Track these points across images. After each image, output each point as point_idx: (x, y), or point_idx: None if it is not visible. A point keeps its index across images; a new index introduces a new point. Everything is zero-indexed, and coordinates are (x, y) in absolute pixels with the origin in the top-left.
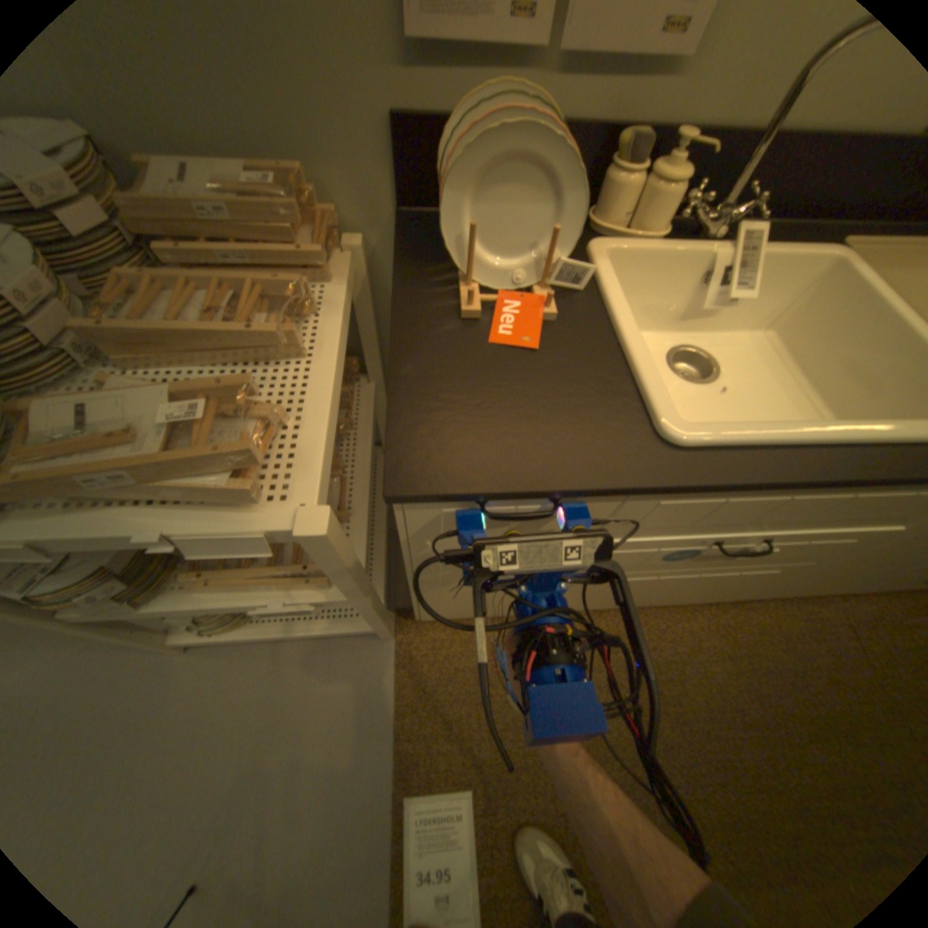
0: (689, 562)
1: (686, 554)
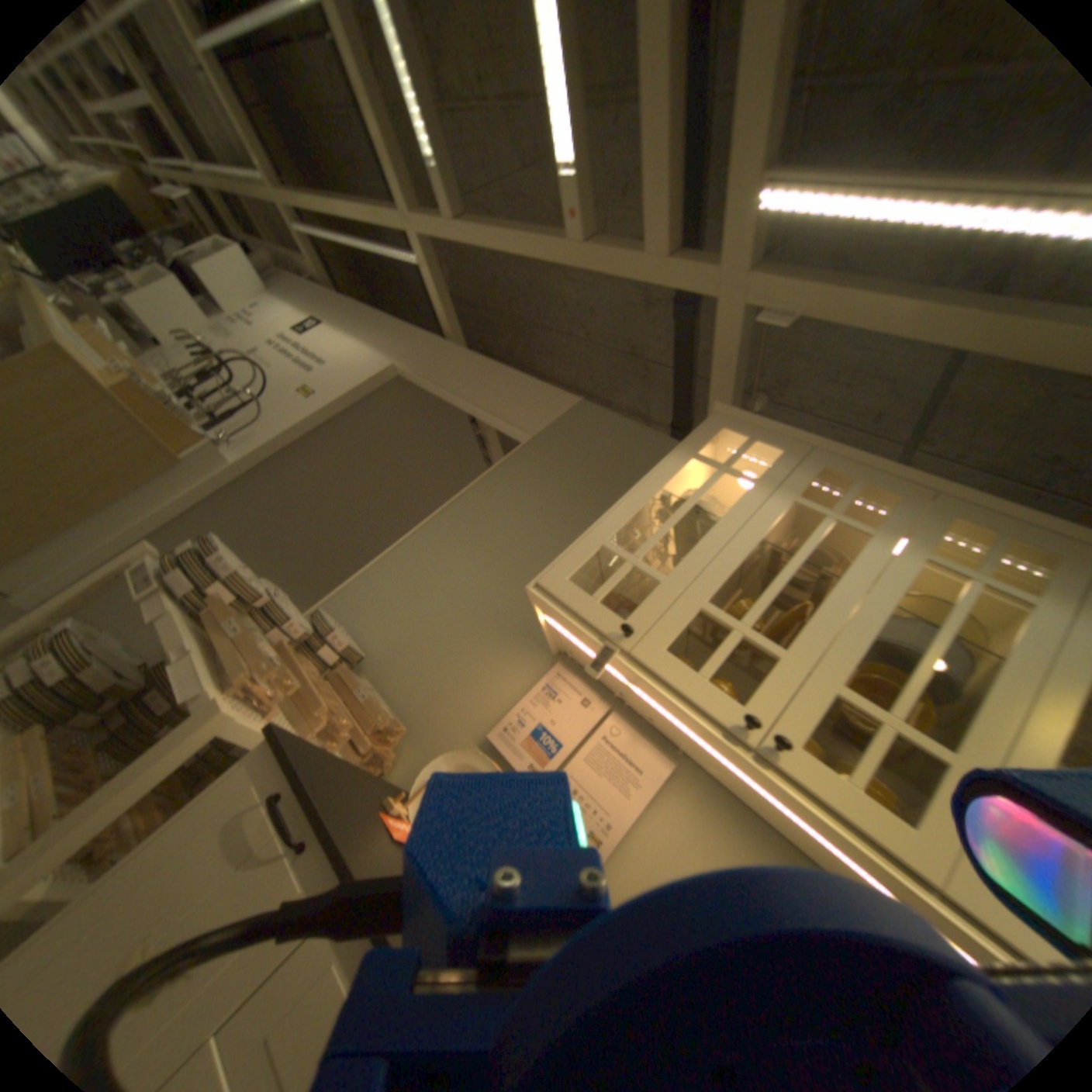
0: None
1: None
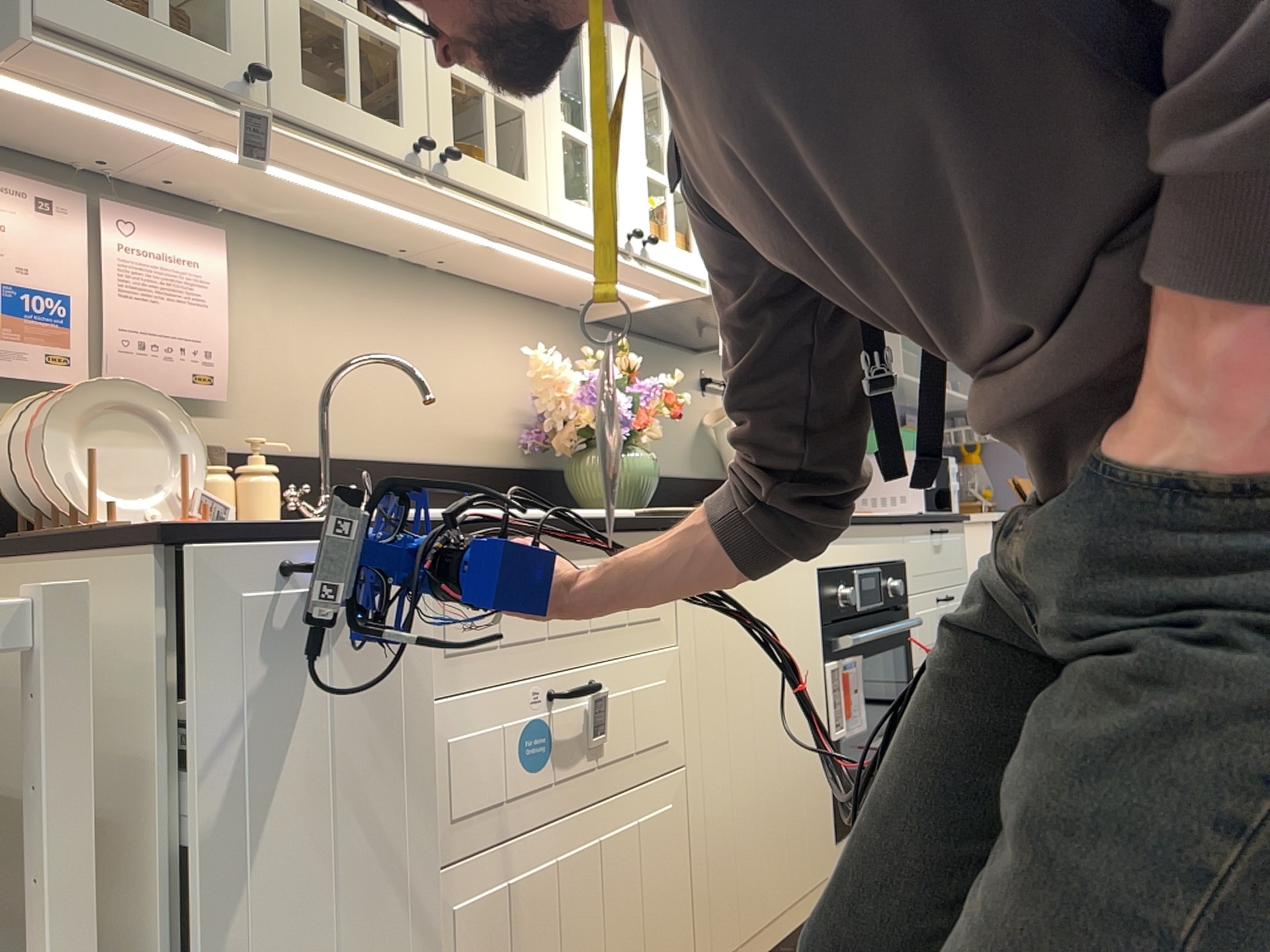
0: (548, 766)
1: (529, 734)
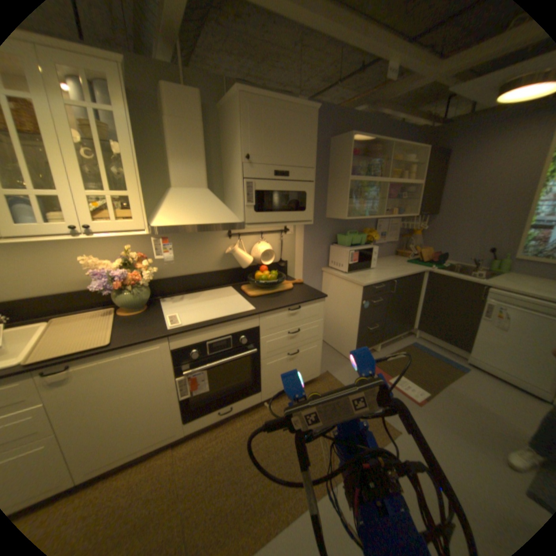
0: None
1: None
